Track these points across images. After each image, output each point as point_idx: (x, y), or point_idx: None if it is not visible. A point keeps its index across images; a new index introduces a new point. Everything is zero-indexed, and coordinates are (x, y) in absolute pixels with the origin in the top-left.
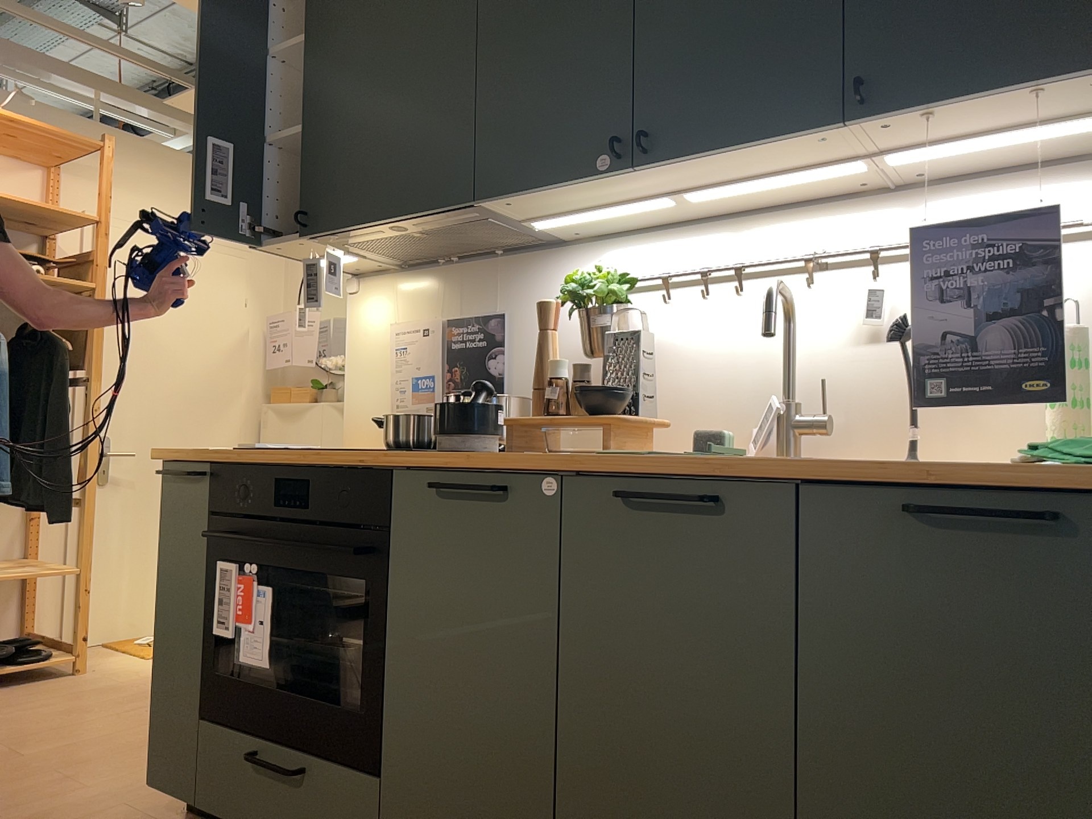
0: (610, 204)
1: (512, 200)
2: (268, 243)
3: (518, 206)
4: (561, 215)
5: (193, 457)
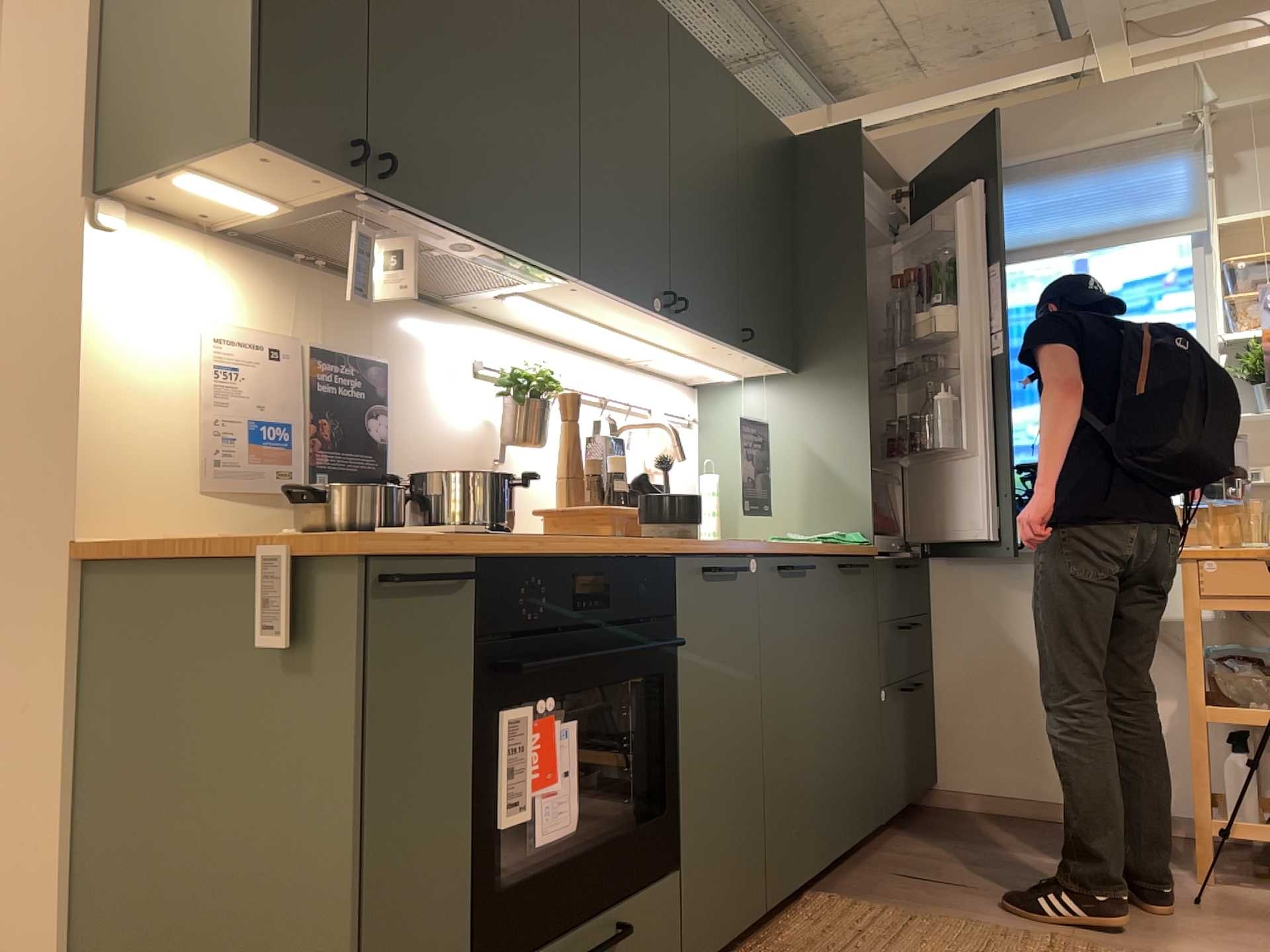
0: (582, 315)
1: (581, 288)
2: (286, 151)
3: (565, 289)
4: (547, 303)
5: (451, 547)
